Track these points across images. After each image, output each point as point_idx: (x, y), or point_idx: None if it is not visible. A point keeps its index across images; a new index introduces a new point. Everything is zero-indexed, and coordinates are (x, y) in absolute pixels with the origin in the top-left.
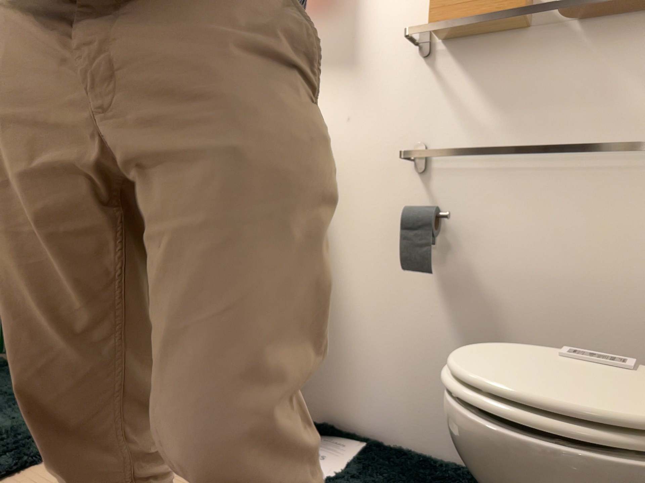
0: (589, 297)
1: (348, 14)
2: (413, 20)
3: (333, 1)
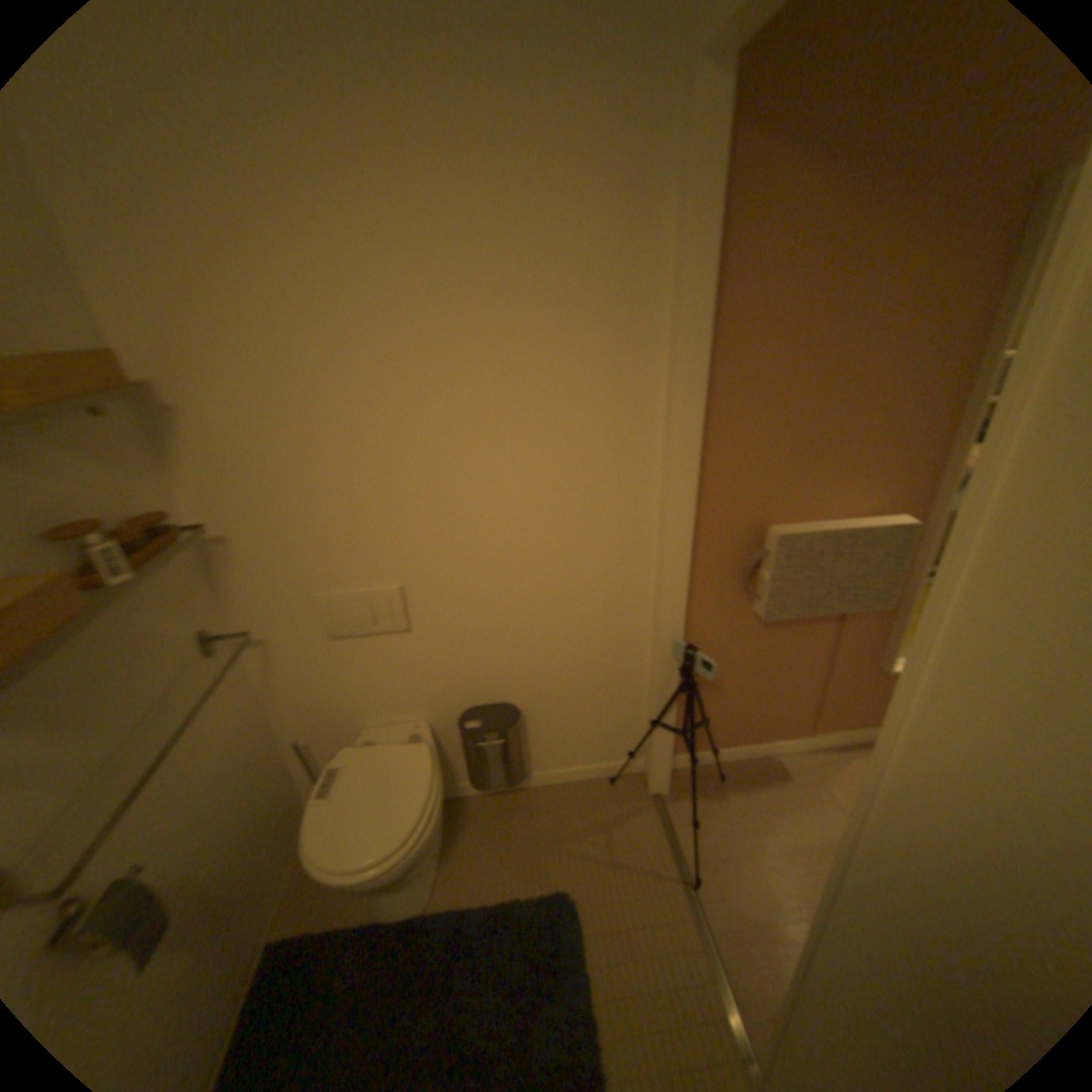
0: (218, 786)
1: None
2: None
3: None
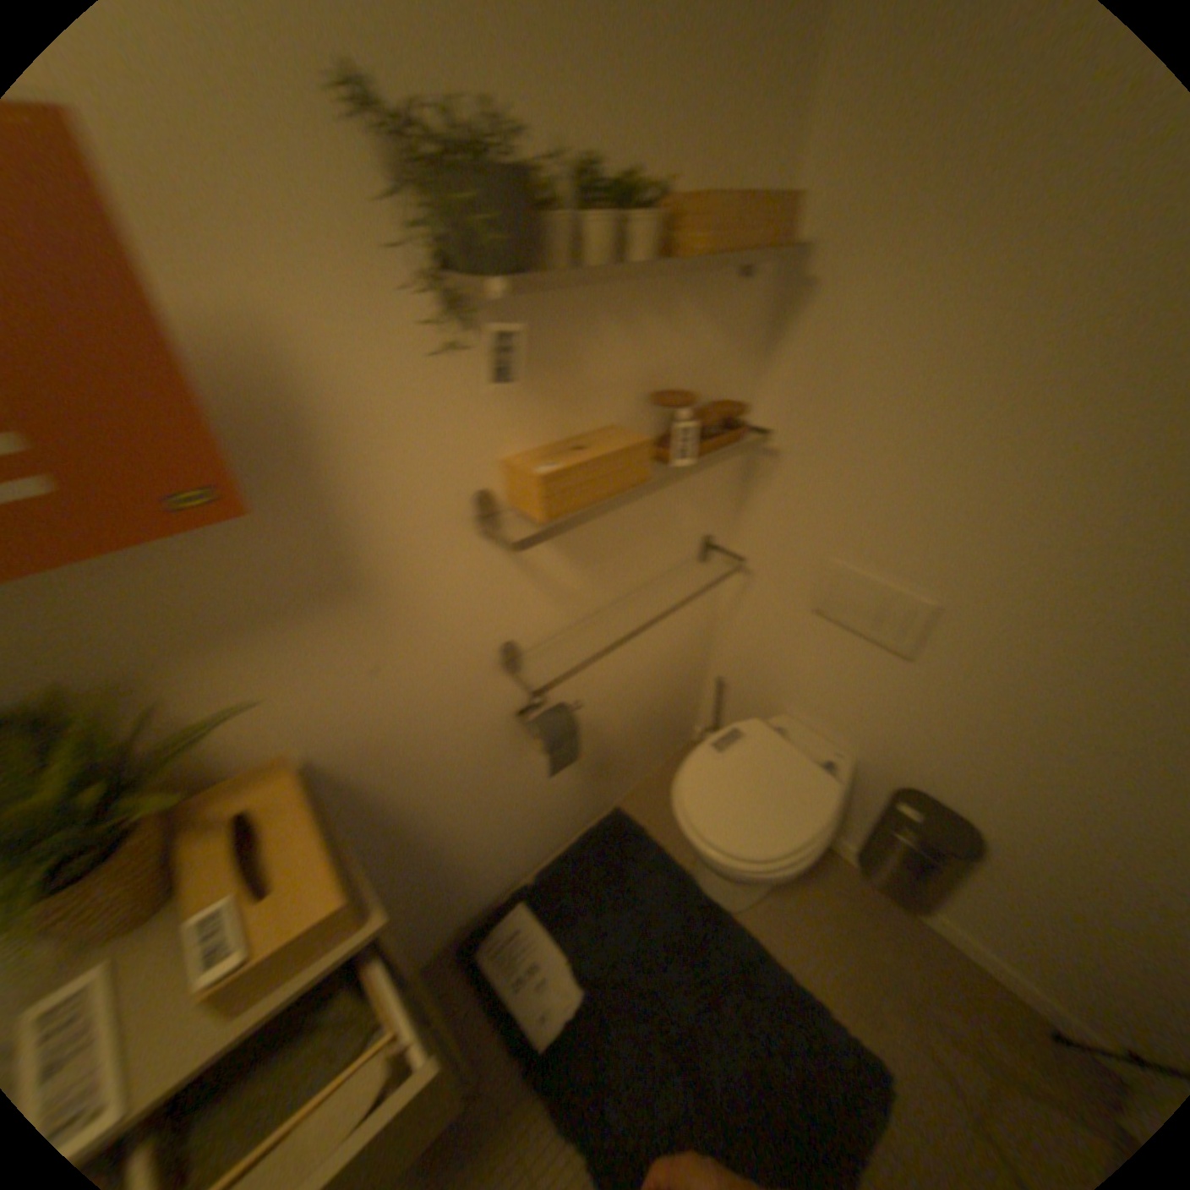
0: (652, 672)
1: (297, 487)
2: (460, 477)
3: (231, 459)
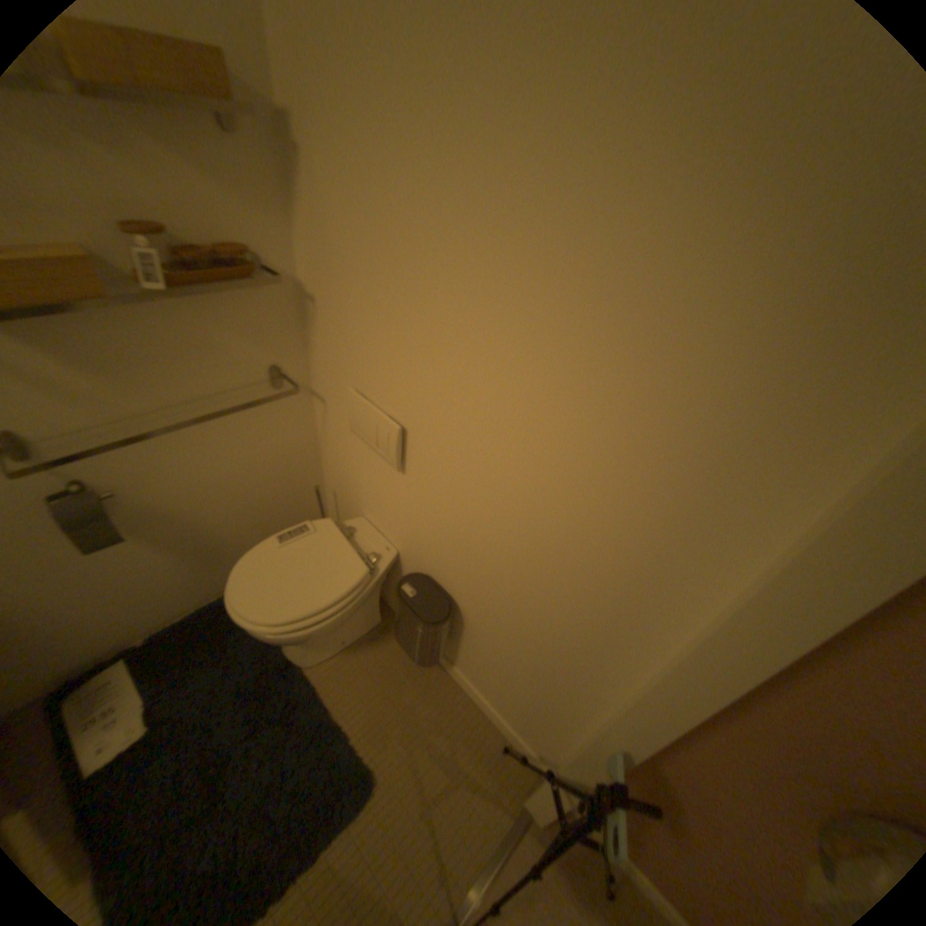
0: (243, 477)
1: None
2: None
3: None
